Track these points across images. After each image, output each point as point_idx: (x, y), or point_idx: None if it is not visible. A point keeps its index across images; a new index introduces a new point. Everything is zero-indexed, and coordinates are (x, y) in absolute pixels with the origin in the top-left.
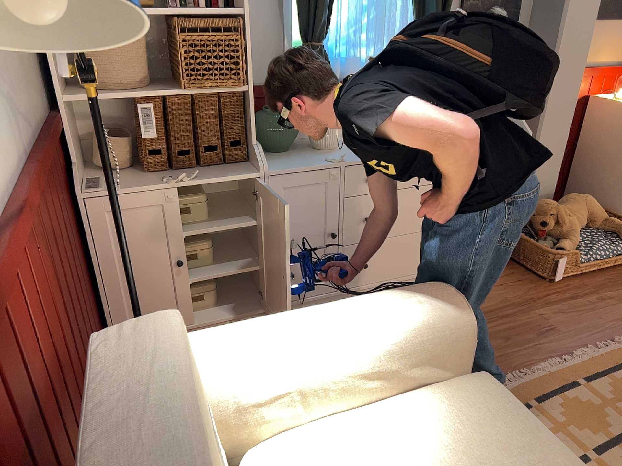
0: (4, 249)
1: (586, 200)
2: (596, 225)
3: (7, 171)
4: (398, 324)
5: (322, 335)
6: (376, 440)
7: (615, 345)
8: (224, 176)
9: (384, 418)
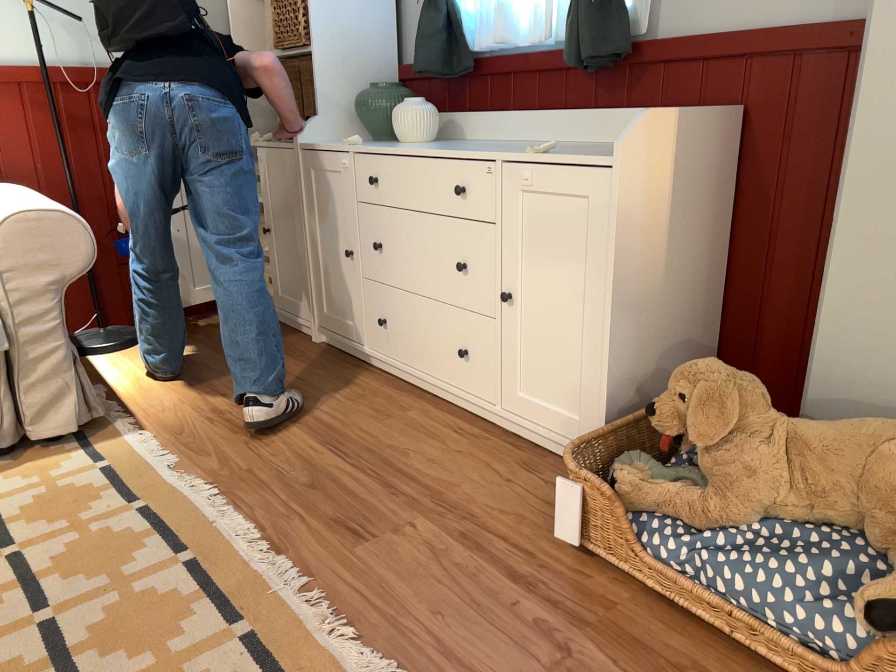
0: None
1: (891, 442)
2: (889, 544)
3: (35, 63)
4: None
5: None
6: None
7: (316, 618)
8: (283, 145)
9: None
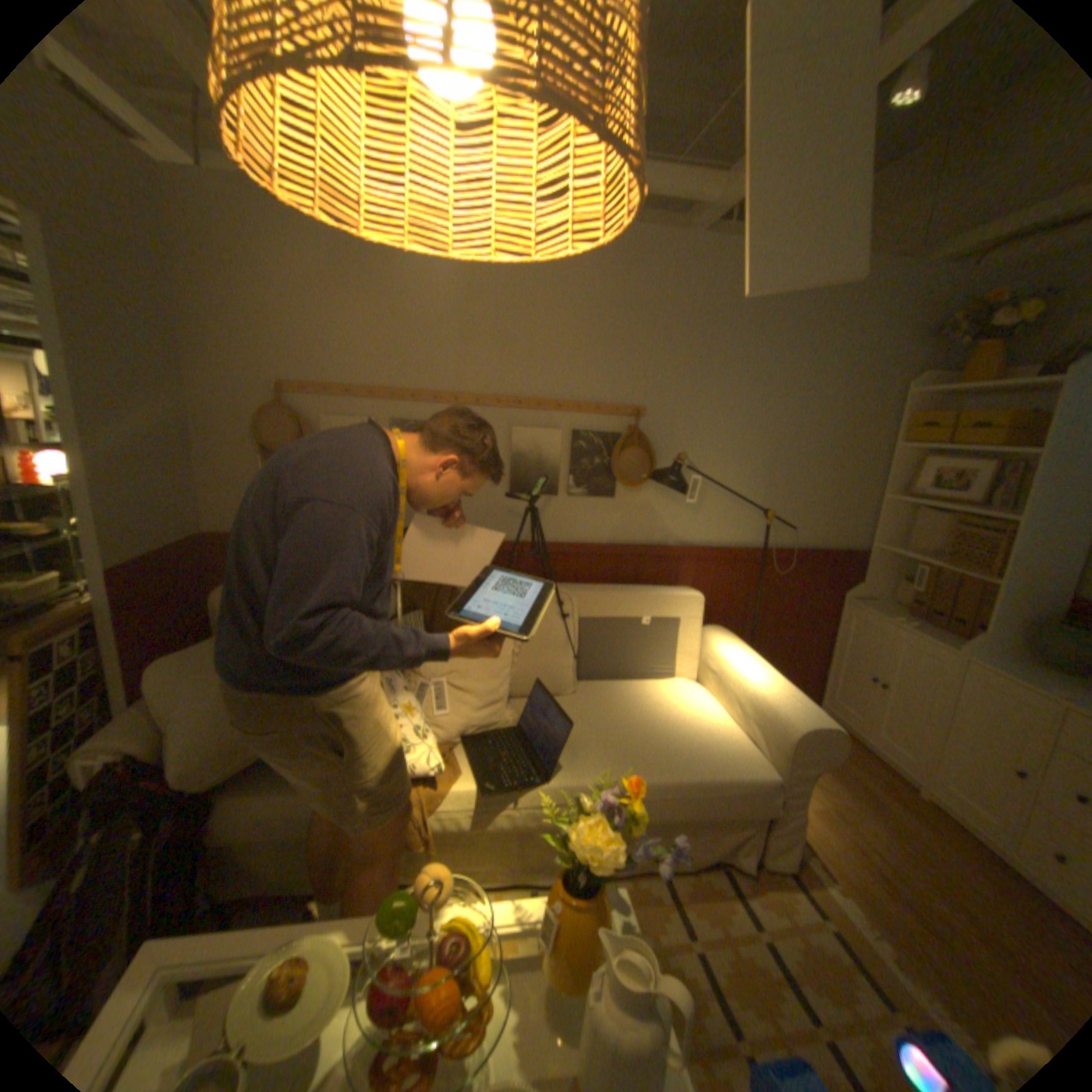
0: (696, 552)
1: None
2: None
3: (746, 543)
4: (774, 699)
5: (751, 671)
6: (708, 716)
7: None
8: (939, 641)
9: (725, 723)
